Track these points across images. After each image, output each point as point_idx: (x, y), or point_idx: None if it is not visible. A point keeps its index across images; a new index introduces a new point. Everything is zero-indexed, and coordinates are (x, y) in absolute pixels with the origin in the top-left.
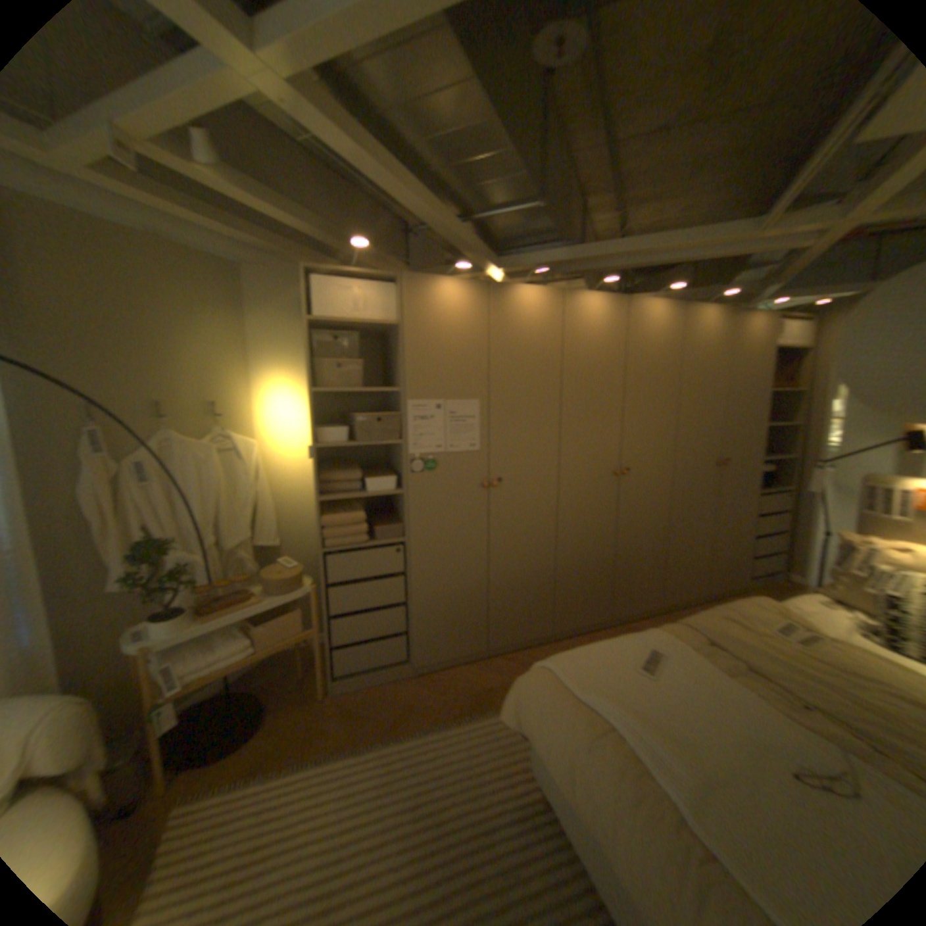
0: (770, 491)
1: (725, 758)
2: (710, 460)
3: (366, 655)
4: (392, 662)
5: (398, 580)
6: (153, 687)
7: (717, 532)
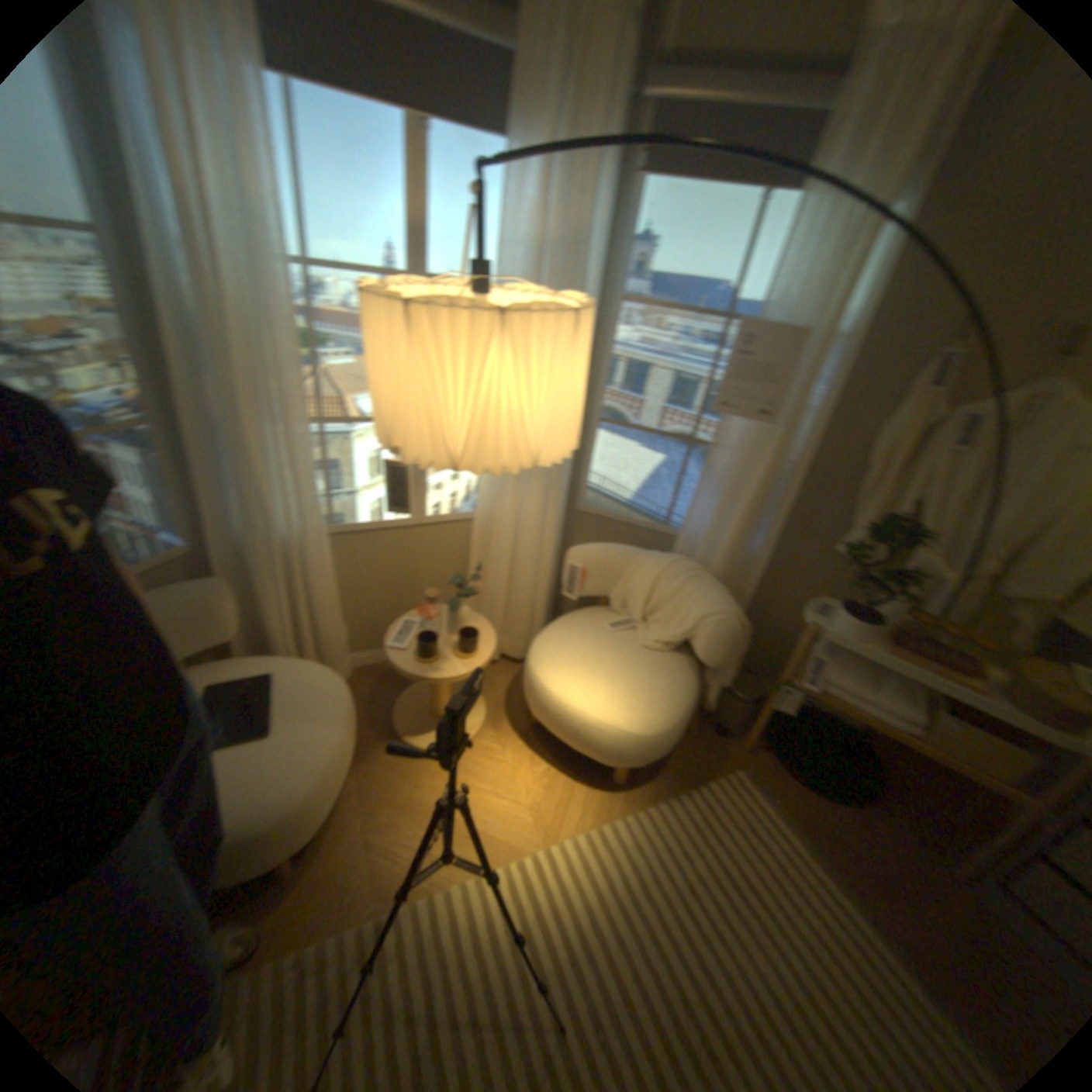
0: None
1: None
2: None
3: None
4: None
5: None
6: (801, 665)
7: None
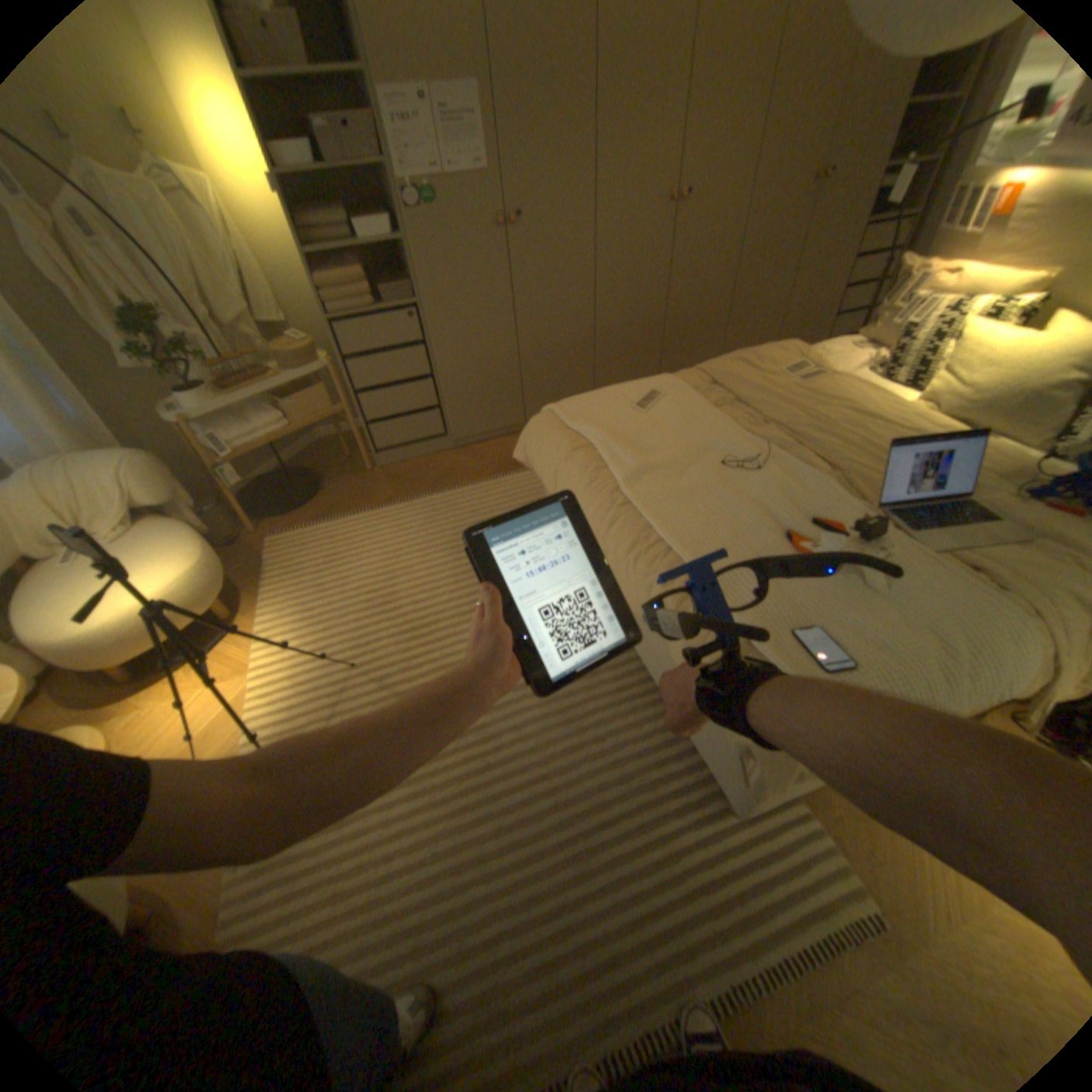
0: (880, 217)
1: (670, 456)
2: (804, 171)
3: (400, 428)
4: (428, 435)
5: (414, 350)
6: (201, 450)
7: (794, 280)
